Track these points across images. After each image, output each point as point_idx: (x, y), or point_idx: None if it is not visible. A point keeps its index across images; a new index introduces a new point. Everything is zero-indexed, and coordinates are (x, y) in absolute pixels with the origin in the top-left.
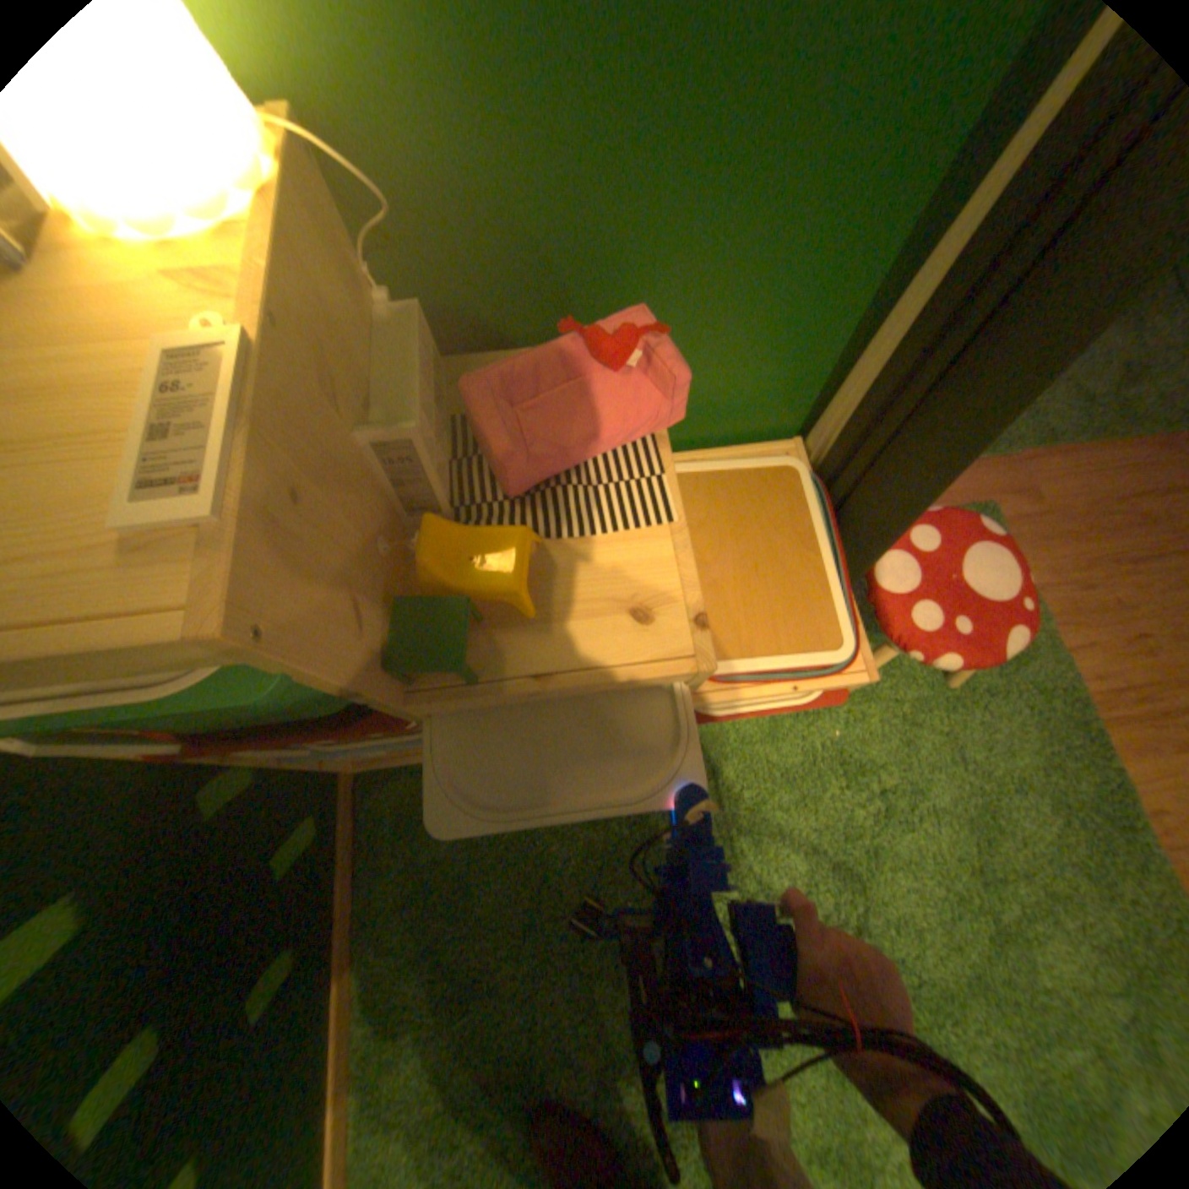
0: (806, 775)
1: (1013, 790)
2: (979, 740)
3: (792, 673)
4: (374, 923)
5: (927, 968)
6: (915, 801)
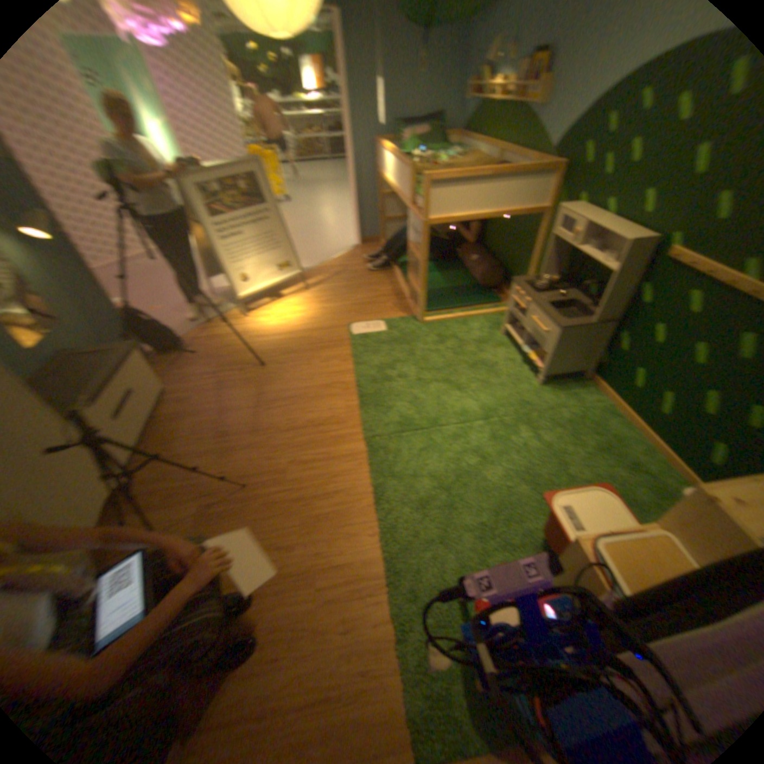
0: (528, 546)
1: (433, 543)
2: (447, 566)
3: (614, 539)
4: (681, 487)
5: (473, 481)
6: (478, 537)
